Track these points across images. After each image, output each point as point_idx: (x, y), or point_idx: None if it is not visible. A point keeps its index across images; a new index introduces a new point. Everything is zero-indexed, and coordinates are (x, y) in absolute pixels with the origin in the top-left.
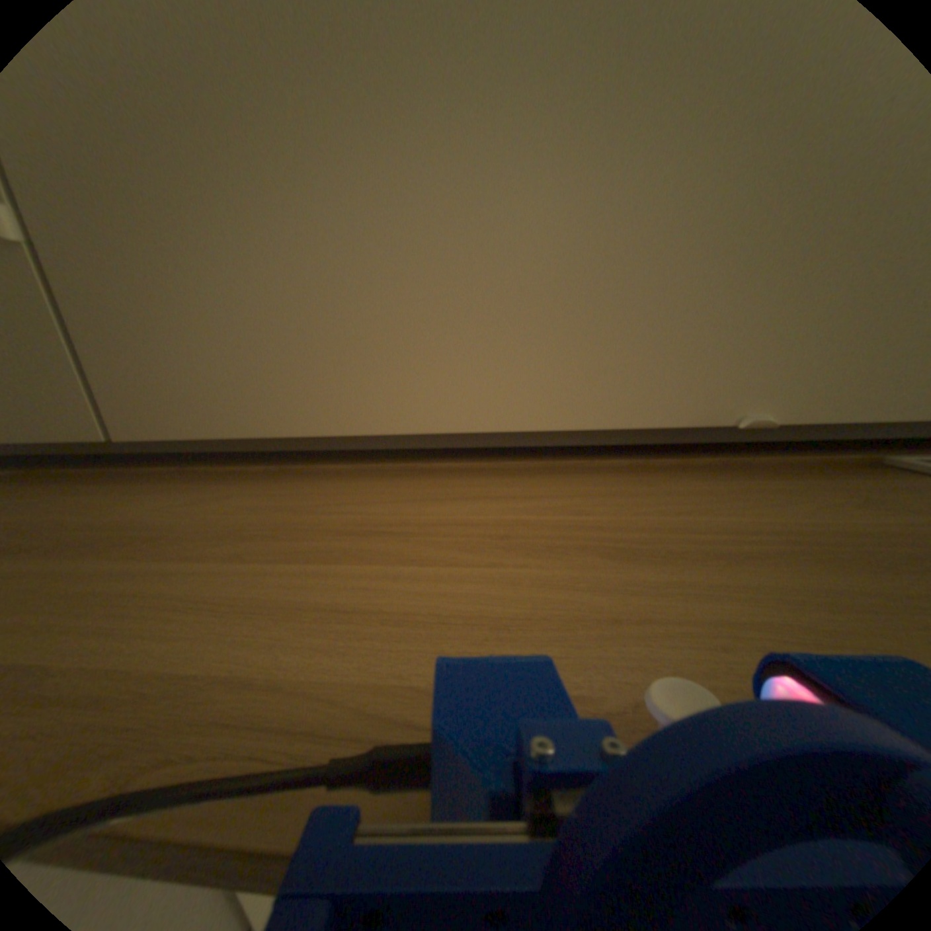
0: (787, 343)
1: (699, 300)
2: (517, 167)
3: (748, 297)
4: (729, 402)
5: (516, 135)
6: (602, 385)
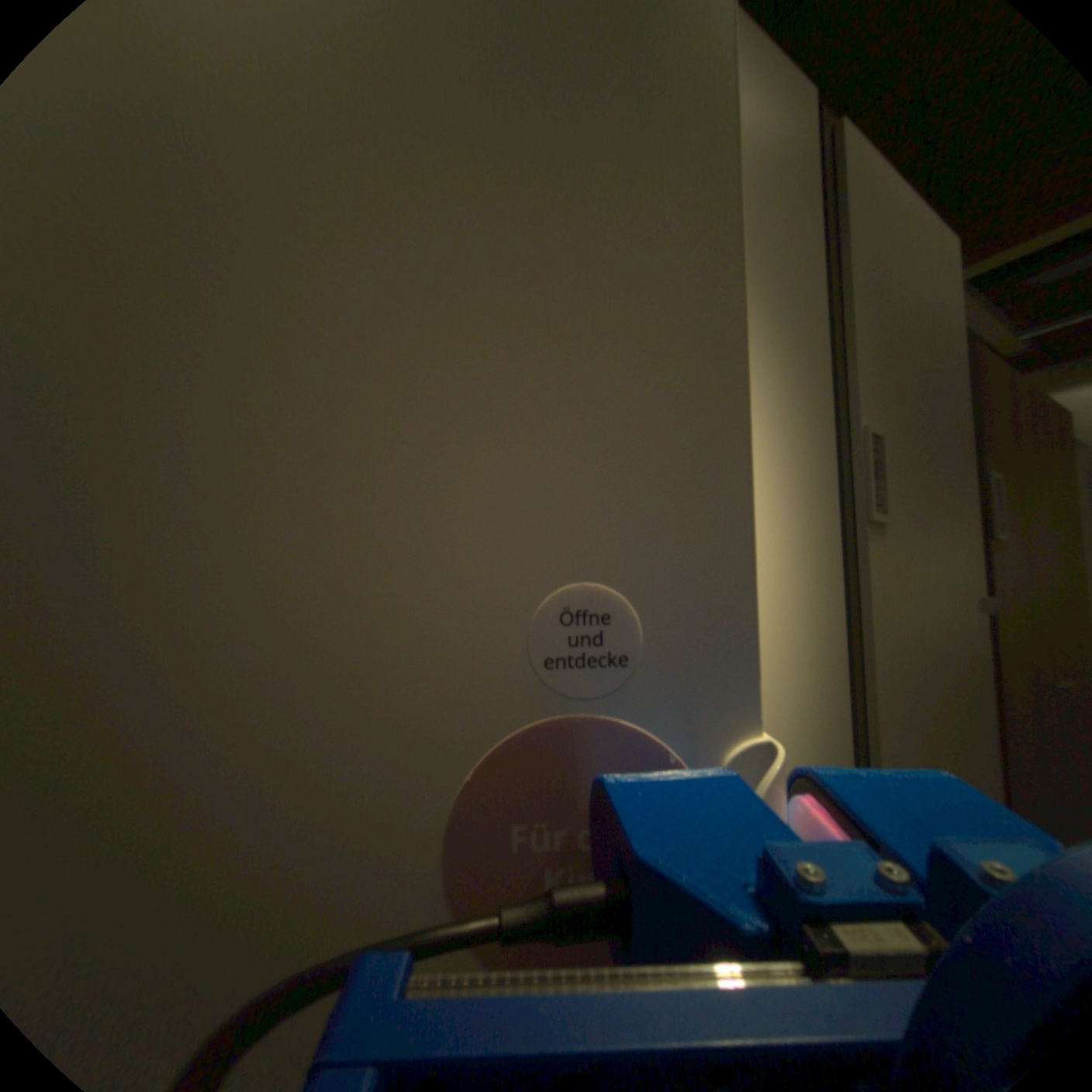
0: (970, 599)
1: (965, 647)
2: (946, 758)
3: (963, 623)
4: (982, 621)
5: (941, 761)
6: (983, 690)
